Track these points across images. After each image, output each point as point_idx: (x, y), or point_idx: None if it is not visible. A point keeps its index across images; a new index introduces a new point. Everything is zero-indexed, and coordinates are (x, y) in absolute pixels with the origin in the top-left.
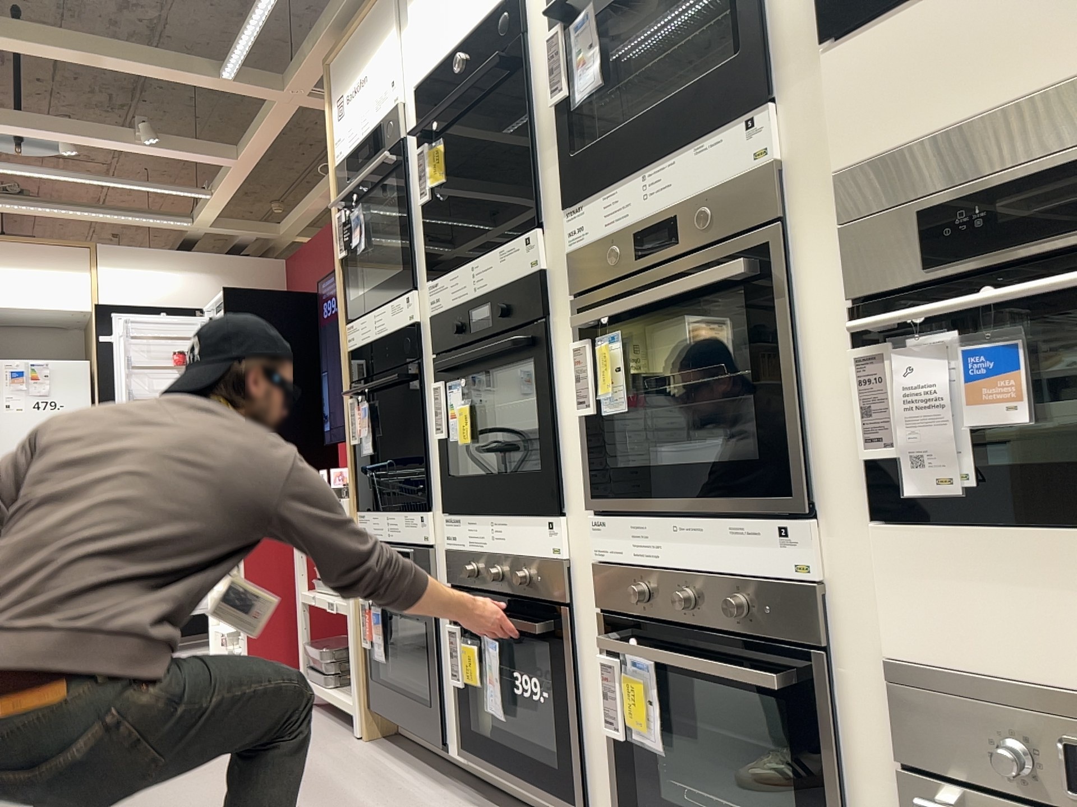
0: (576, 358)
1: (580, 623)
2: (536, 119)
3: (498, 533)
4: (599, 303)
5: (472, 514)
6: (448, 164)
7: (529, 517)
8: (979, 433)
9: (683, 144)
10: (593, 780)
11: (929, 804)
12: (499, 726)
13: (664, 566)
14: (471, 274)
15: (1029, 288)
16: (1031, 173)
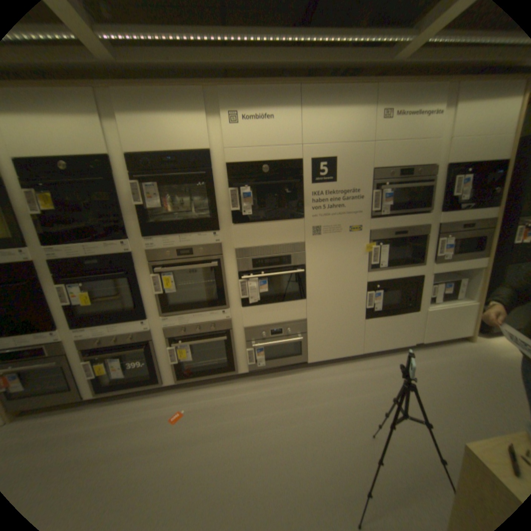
0: (151, 280)
1: (154, 344)
2: (122, 205)
3: (111, 330)
4: (162, 266)
5: (93, 327)
6: (53, 202)
7: (129, 323)
8: (260, 294)
9: (194, 233)
10: (161, 376)
11: (249, 346)
12: (109, 382)
13: (188, 325)
14: (83, 249)
15: (271, 276)
16: (267, 256)
